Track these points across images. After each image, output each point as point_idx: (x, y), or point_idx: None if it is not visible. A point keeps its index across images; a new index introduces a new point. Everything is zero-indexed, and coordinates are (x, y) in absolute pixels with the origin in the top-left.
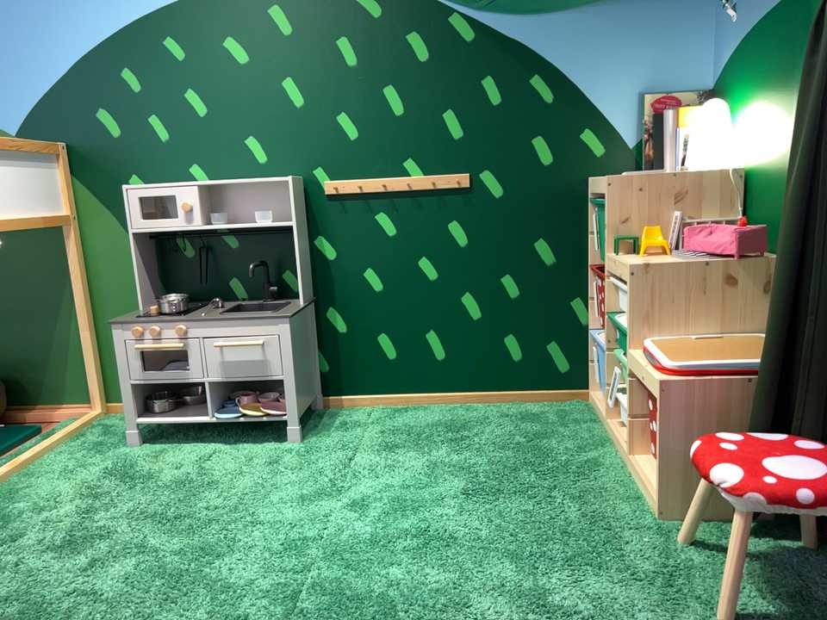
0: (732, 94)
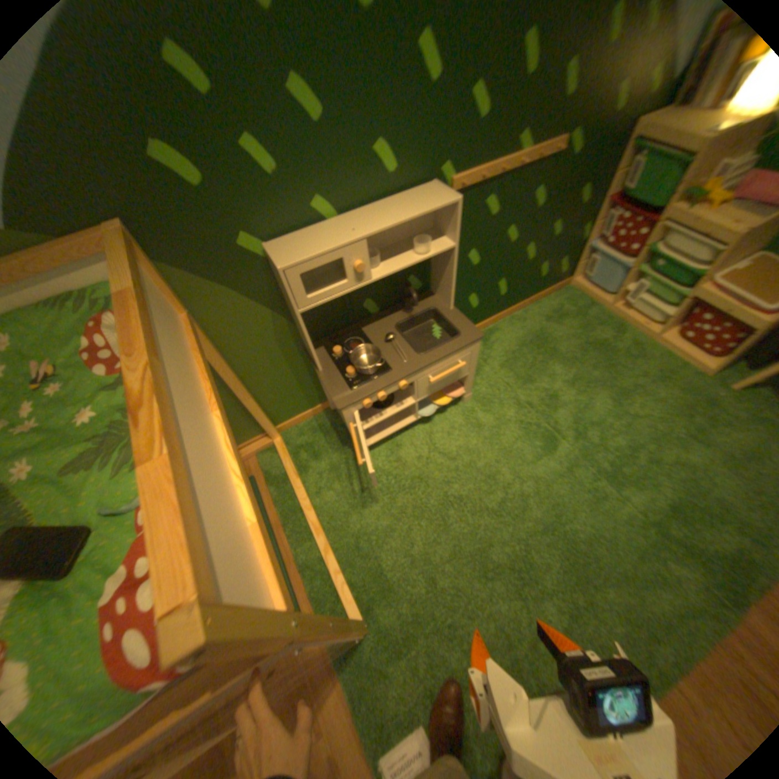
0: None
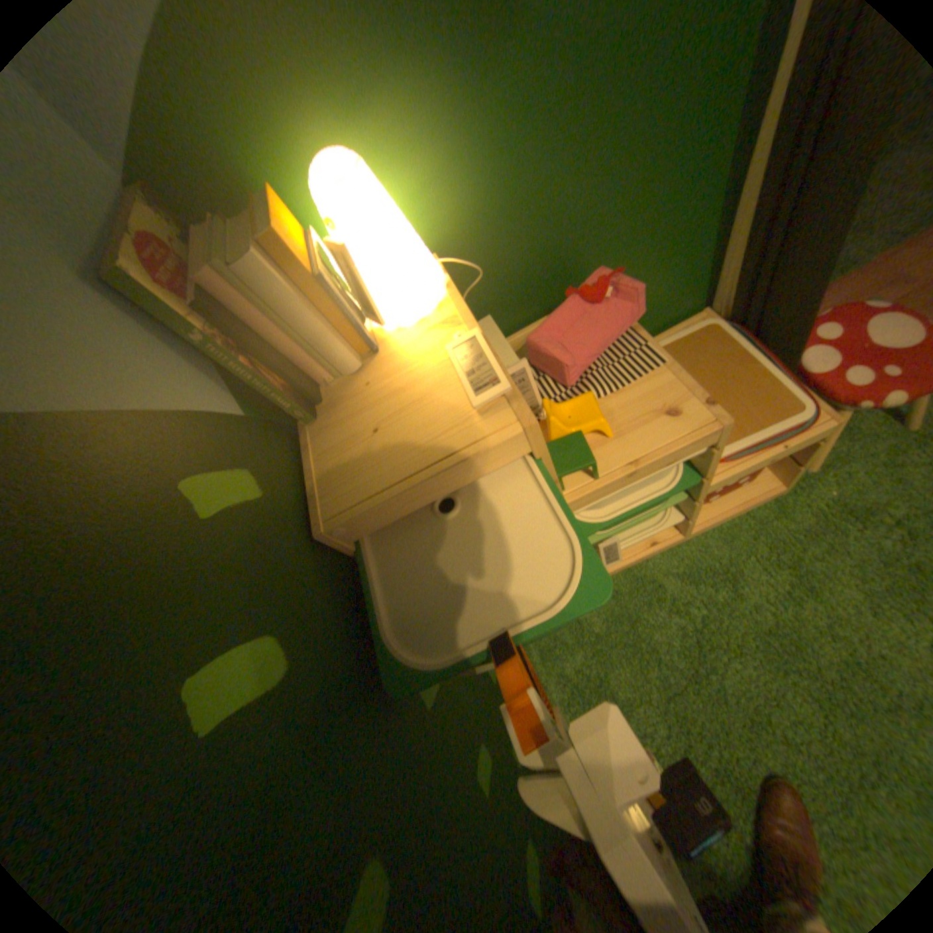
0: (267, 133)
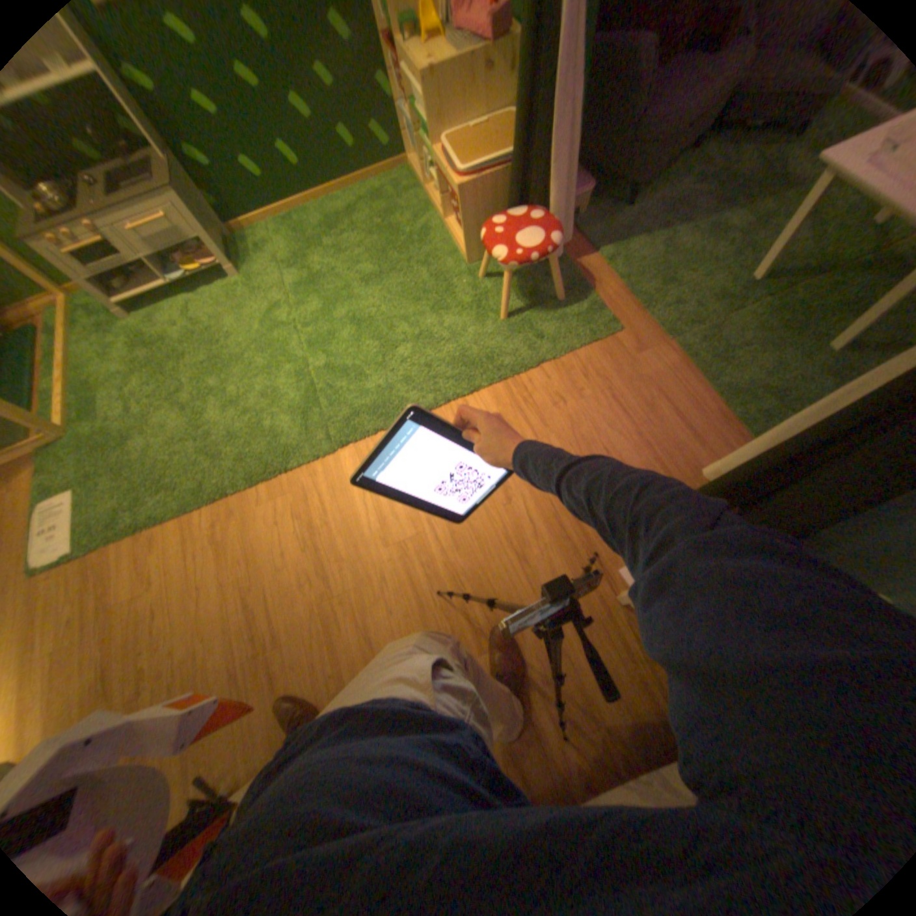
0: None
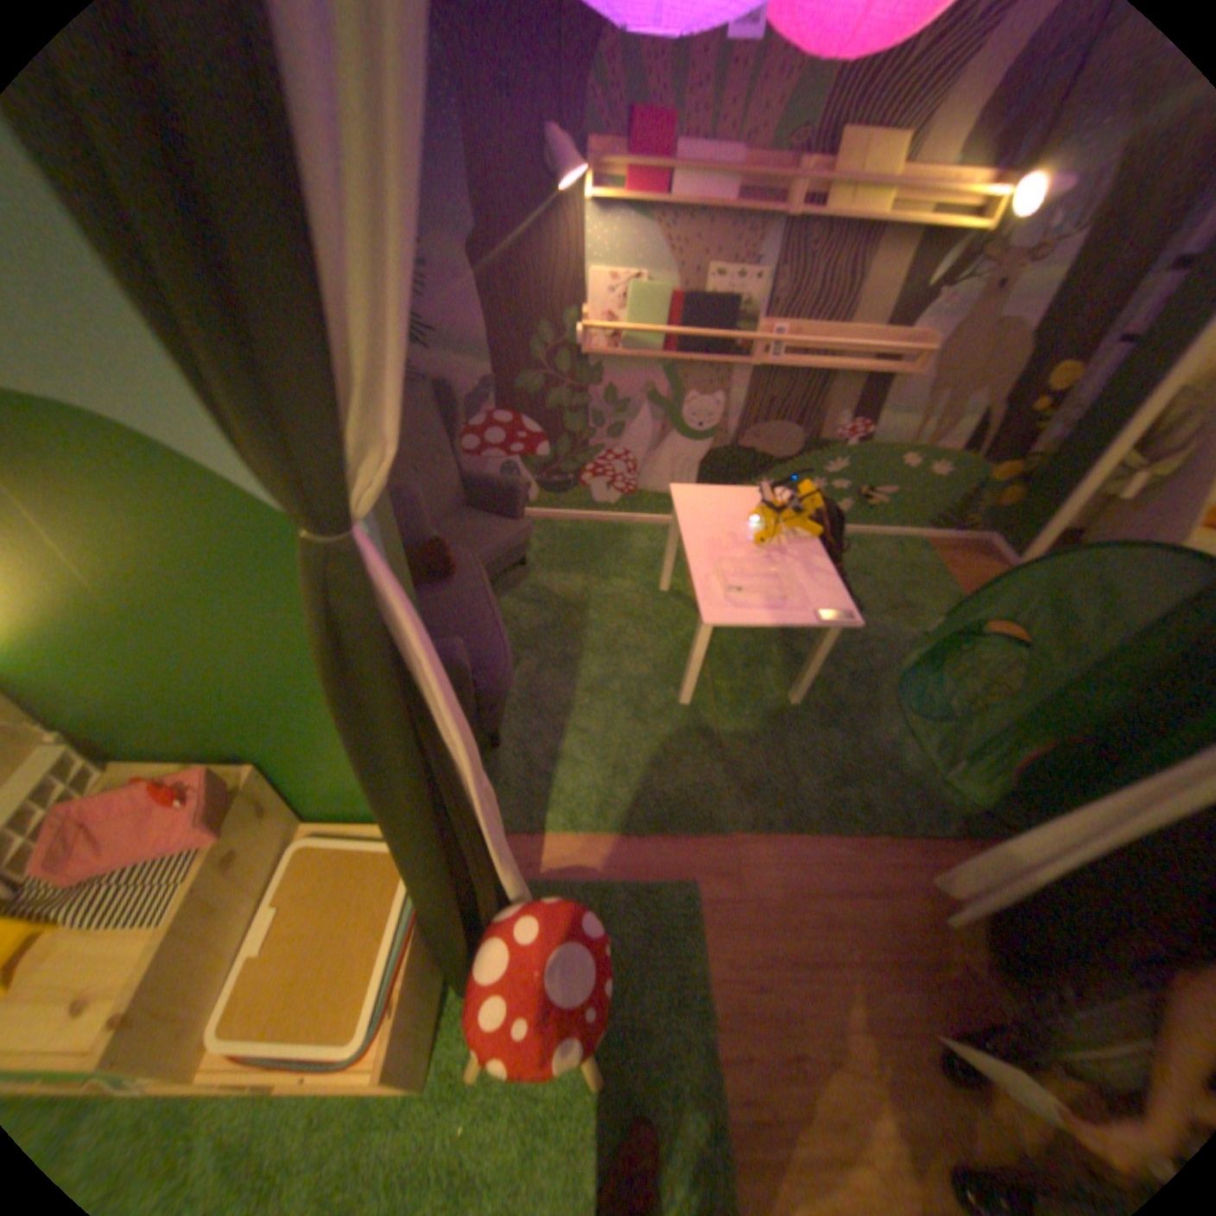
0: None
